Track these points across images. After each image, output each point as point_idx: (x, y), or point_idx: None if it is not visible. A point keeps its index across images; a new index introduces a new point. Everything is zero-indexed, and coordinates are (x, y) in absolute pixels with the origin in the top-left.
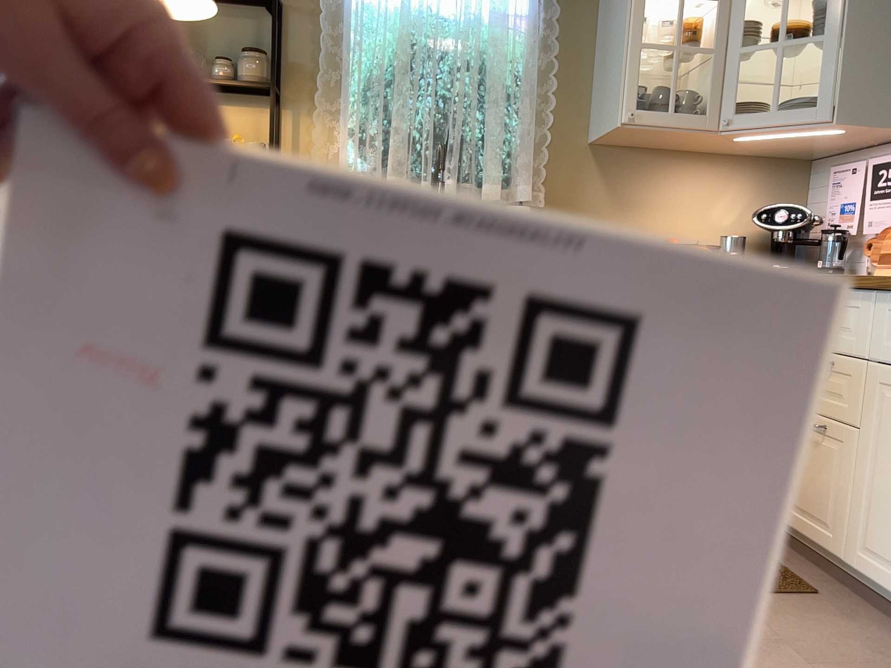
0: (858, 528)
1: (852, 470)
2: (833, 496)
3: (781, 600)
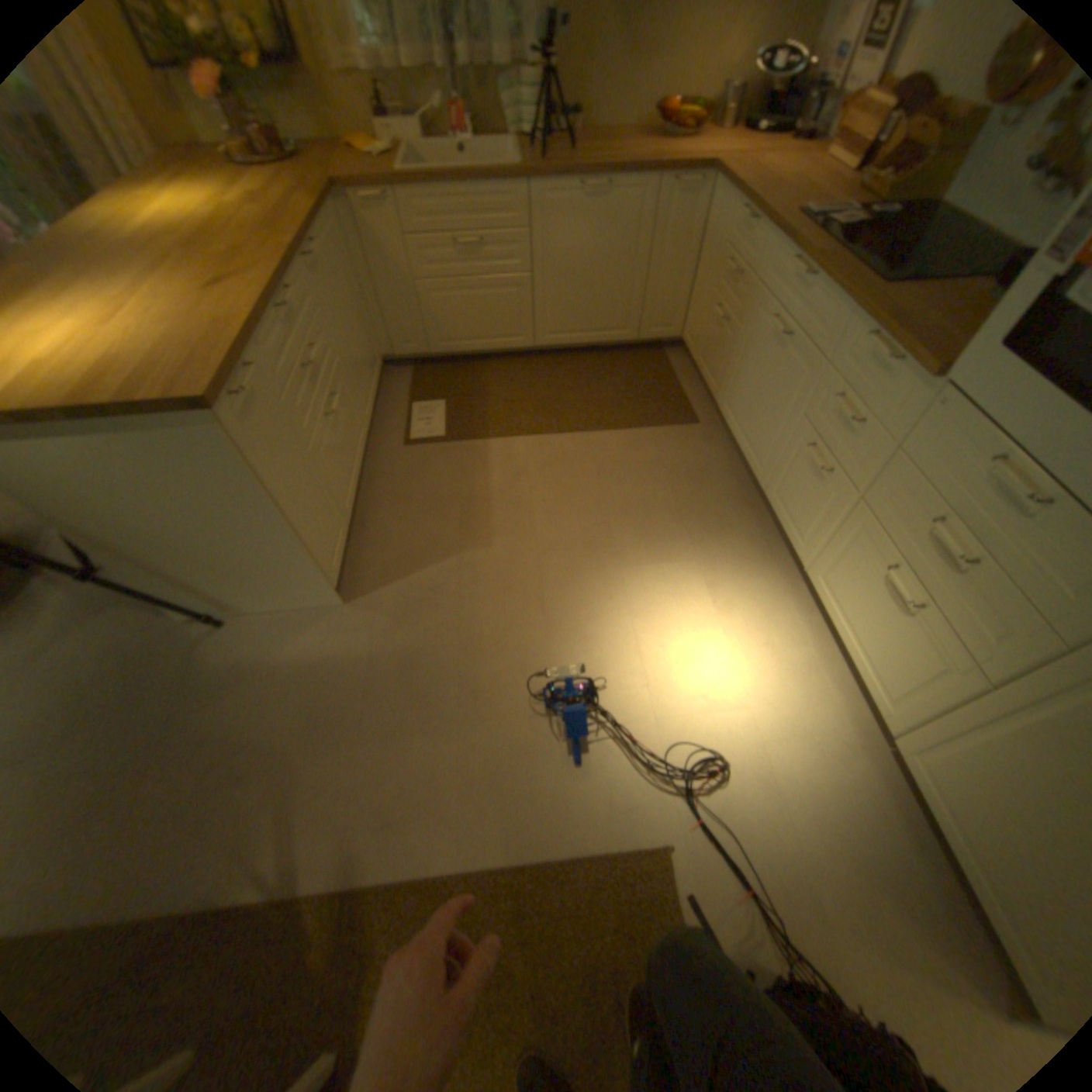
0: (727, 388)
1: (733, 352)
2: (722, 365)
3: (675, 428)
